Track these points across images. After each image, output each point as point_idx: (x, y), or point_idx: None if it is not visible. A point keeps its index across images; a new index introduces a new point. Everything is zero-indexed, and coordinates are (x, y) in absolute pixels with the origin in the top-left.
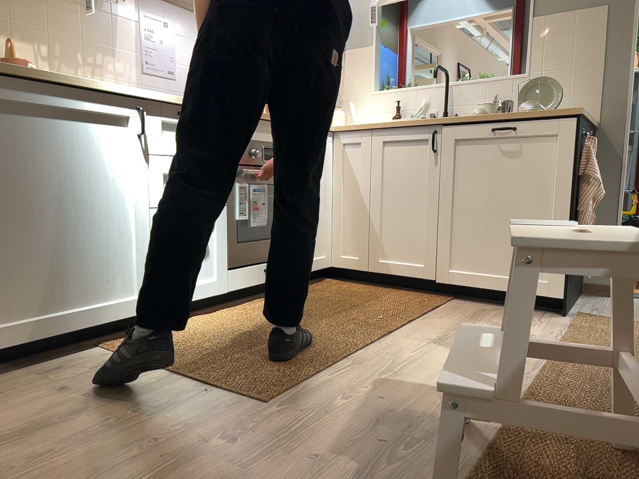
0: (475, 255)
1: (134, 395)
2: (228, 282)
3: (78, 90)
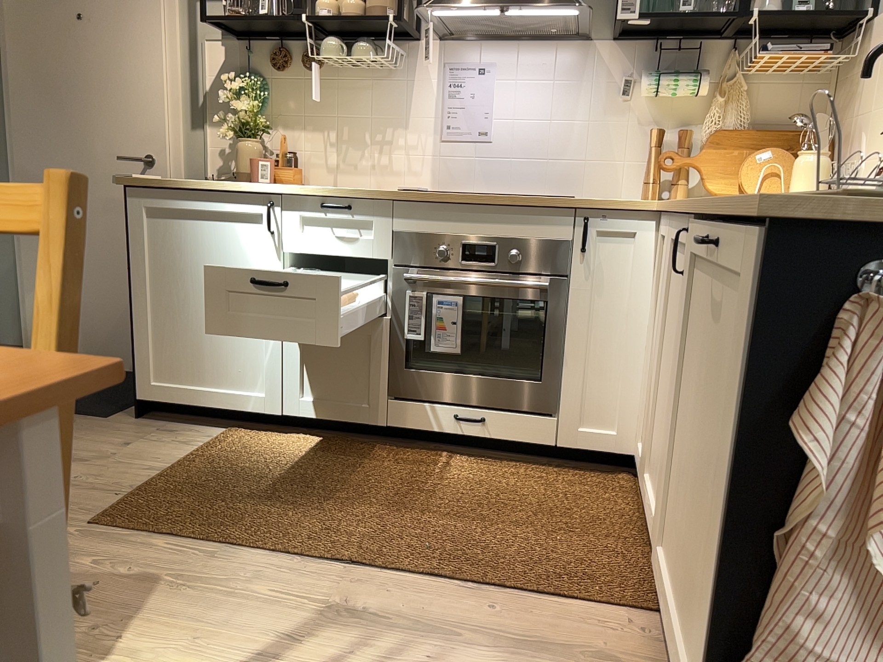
0: (680, 547)
1: (109, 469)
2: (388, 415)
3: (214, 192)
